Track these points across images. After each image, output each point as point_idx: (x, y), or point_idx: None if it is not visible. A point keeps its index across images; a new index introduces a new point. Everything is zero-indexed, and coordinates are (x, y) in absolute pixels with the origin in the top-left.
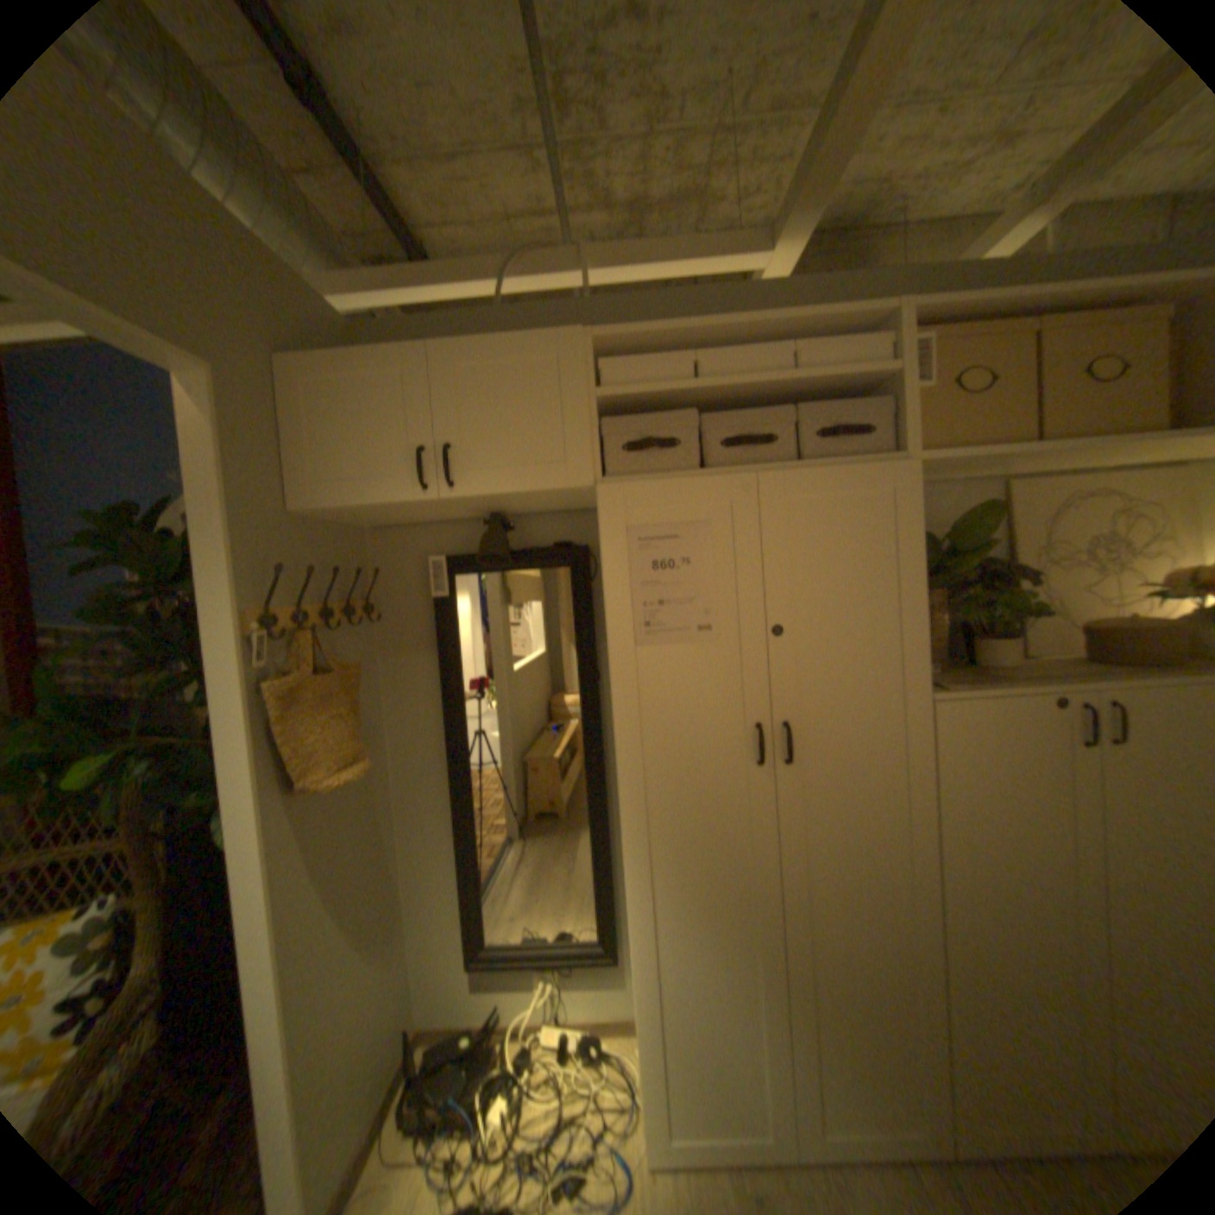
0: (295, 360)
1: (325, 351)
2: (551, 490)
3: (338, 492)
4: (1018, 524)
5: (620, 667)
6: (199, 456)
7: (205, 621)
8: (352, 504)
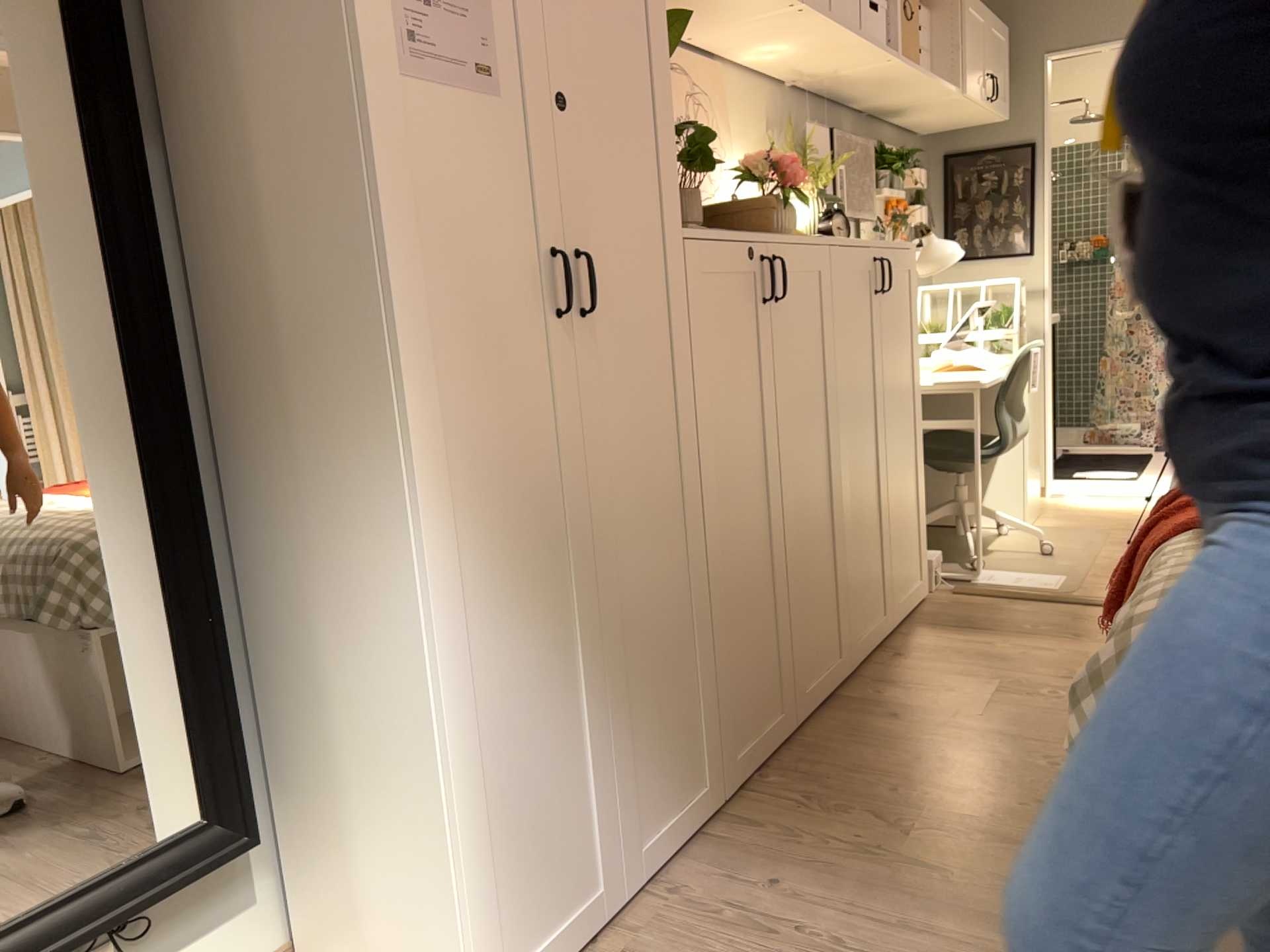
0: None
1: None
2: None
3: None
4: None
5: (373, 107)
6: None
7: None
8: None
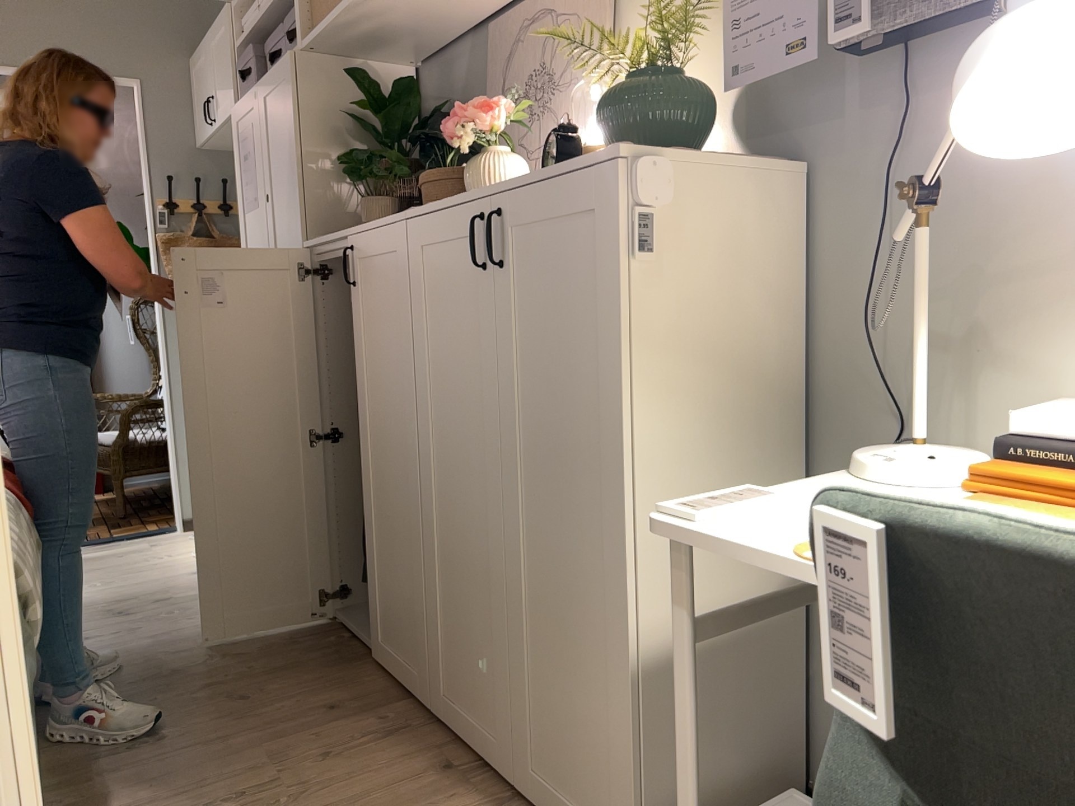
0: (191, 61)
1: (194, 53)
2: (231, 115)
3: (200, 134)
4: (490, 73)
5: (240, 229)
6: (138, 126)
7: (145, 204)
8: (203, 140)
